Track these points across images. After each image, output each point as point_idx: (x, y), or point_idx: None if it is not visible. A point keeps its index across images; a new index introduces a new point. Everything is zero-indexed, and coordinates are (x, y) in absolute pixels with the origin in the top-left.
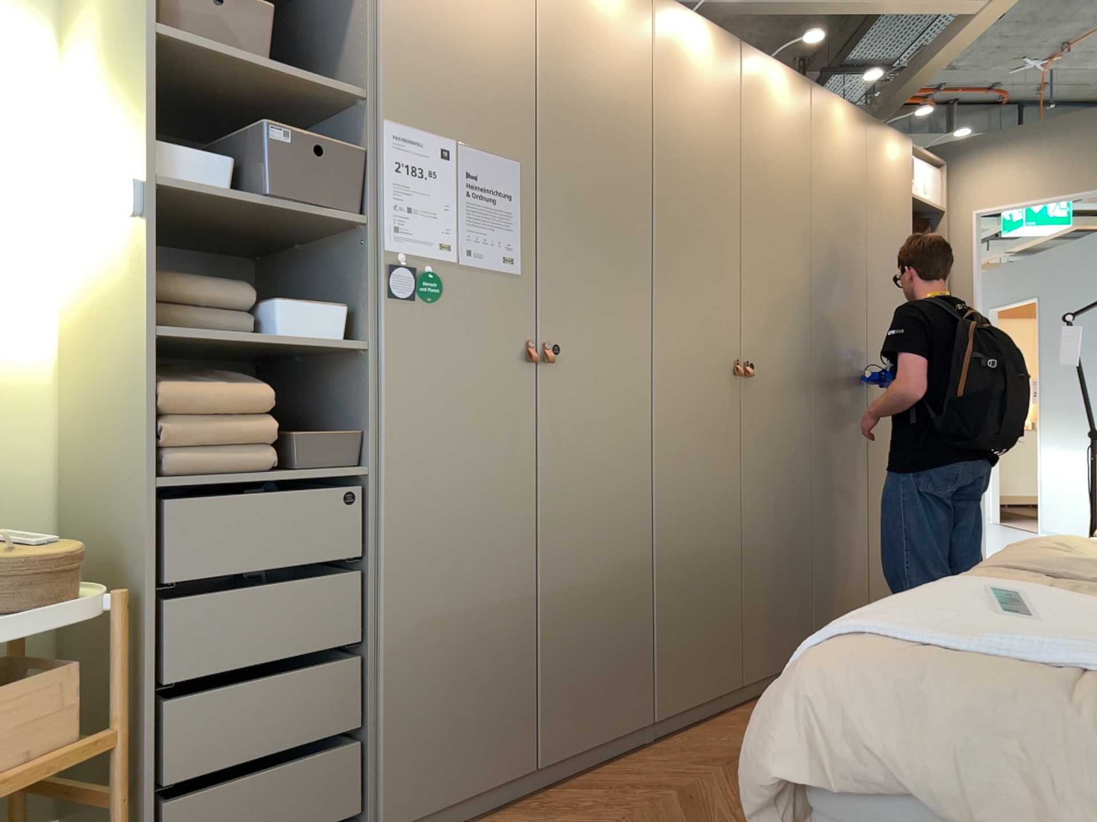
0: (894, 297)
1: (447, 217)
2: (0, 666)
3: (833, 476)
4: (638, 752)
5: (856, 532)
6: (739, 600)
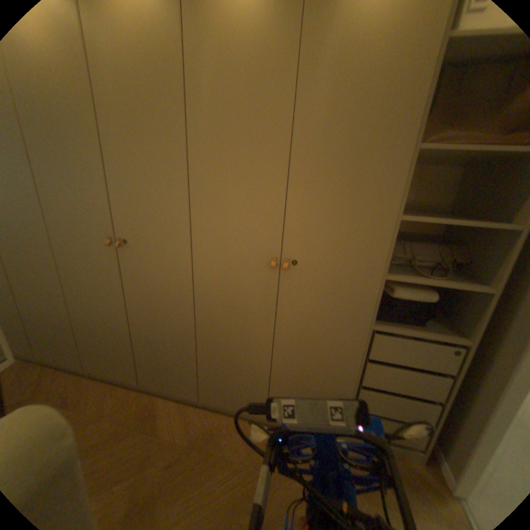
0: (349, 189)
1: None
2: None
3: (220, 324)
4: (76, 378)
5: (250, 364)
6: (128, 355)
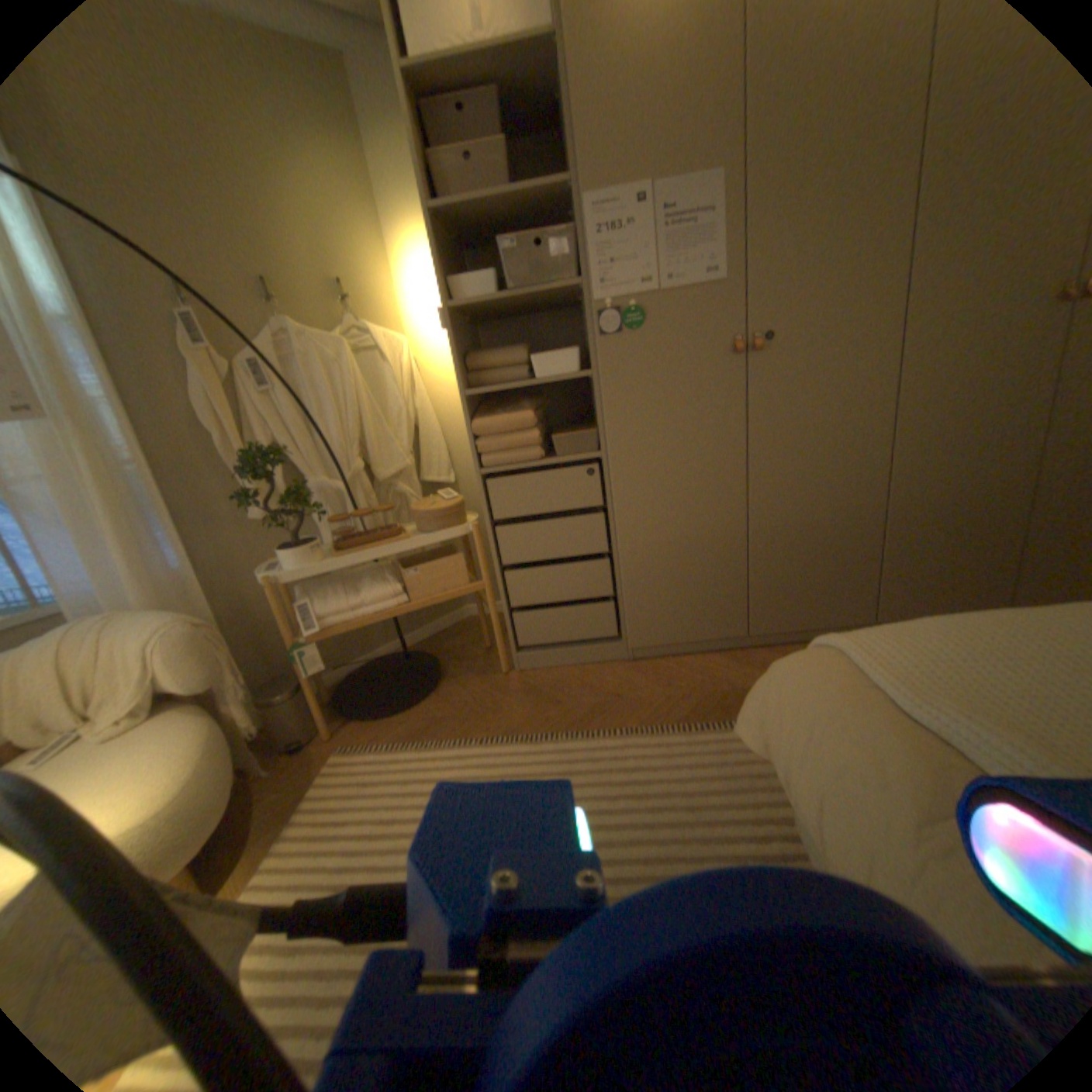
0: None
1: (645, 253)
2: (447, 546)
3: None
4: None
5: None
6: (1014, 538)
